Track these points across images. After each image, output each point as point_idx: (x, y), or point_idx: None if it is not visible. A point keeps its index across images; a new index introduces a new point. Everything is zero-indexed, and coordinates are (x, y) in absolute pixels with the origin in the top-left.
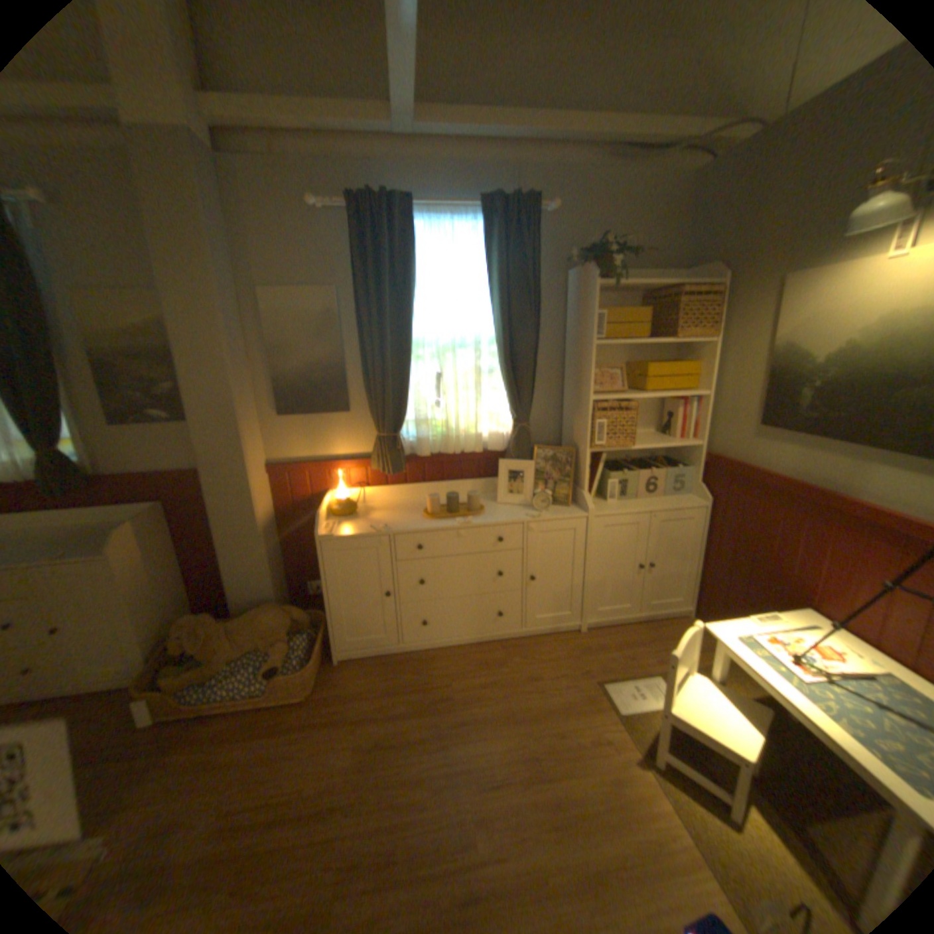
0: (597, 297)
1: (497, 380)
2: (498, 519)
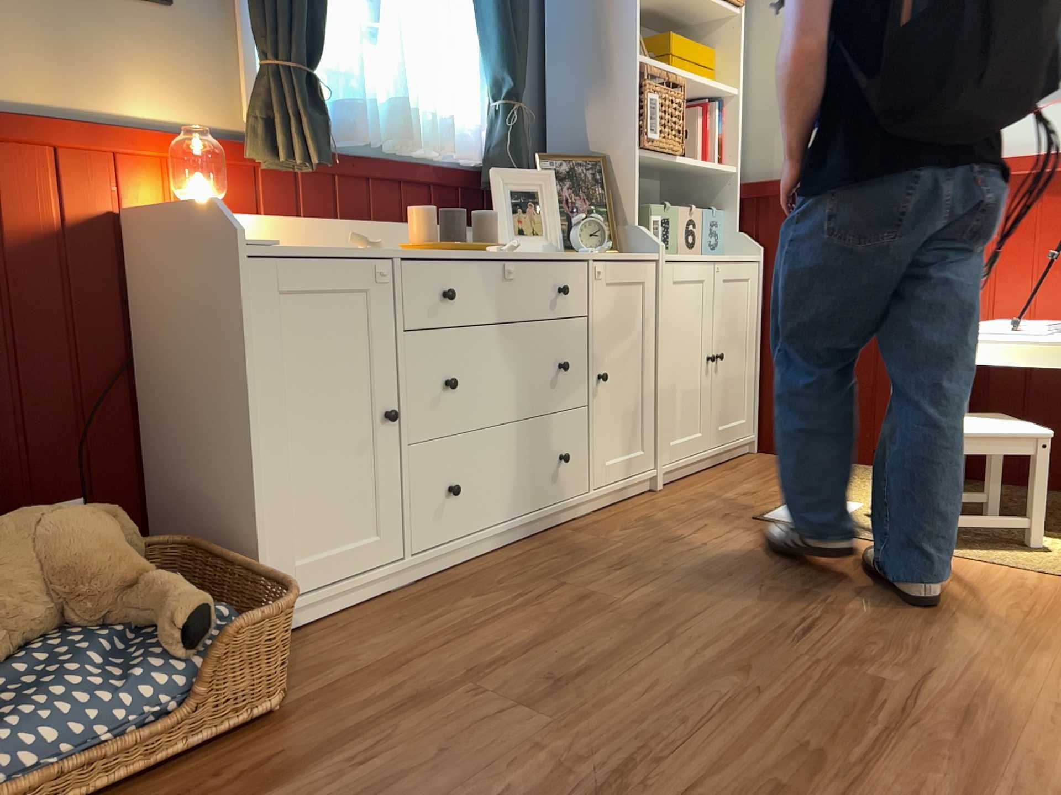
0: None
1: (466, 15)
2: (549, 252)
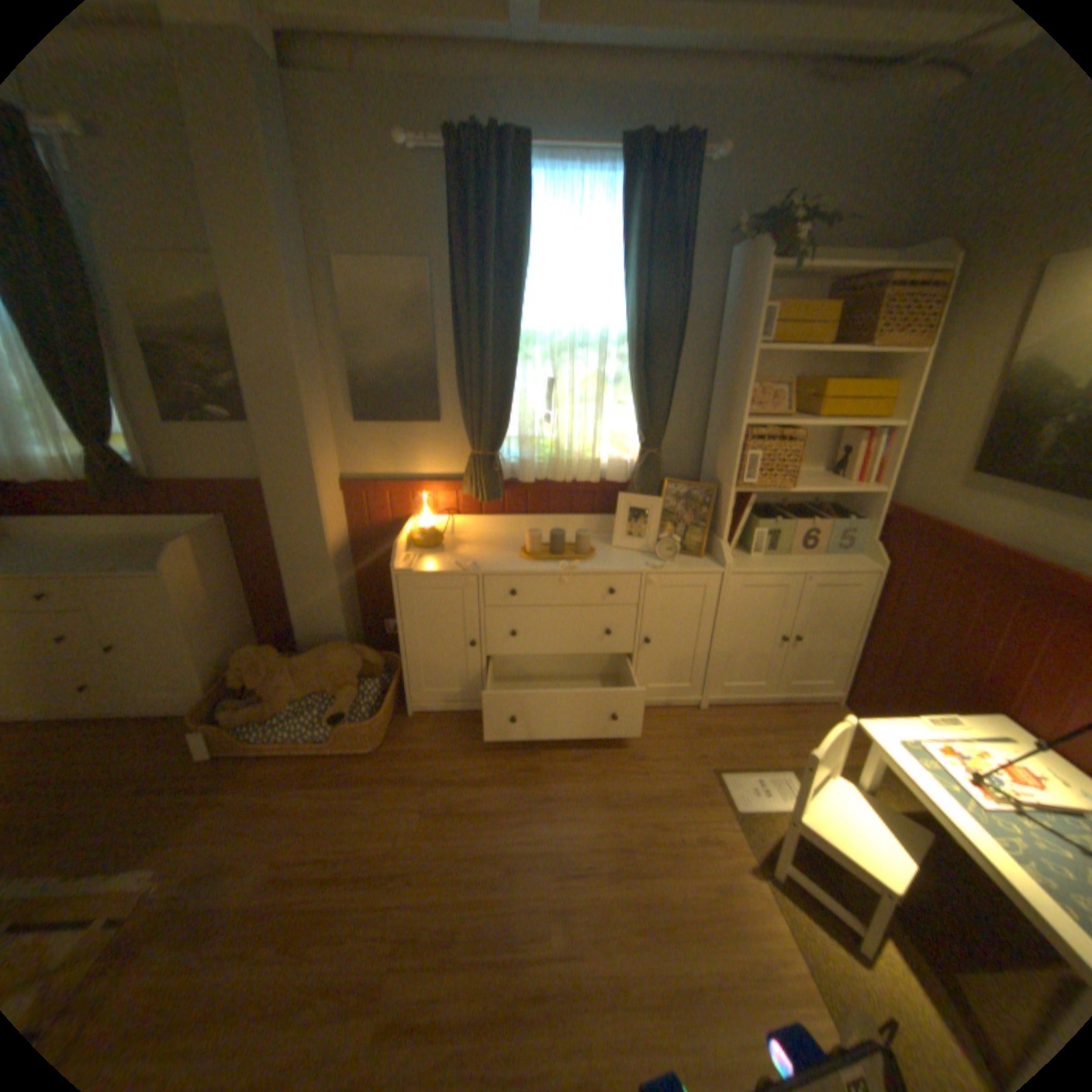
0: (768, 284)
1: (624, 391)
2: (610, 567)
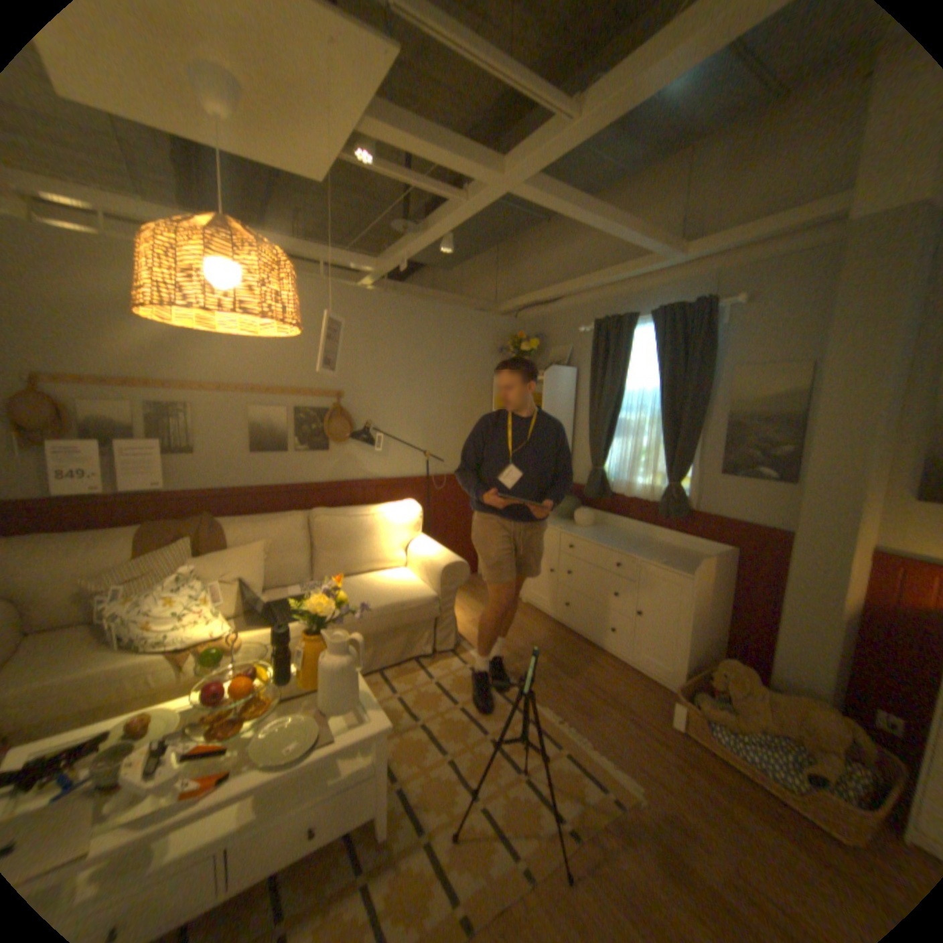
0: None
1: None
2: None
